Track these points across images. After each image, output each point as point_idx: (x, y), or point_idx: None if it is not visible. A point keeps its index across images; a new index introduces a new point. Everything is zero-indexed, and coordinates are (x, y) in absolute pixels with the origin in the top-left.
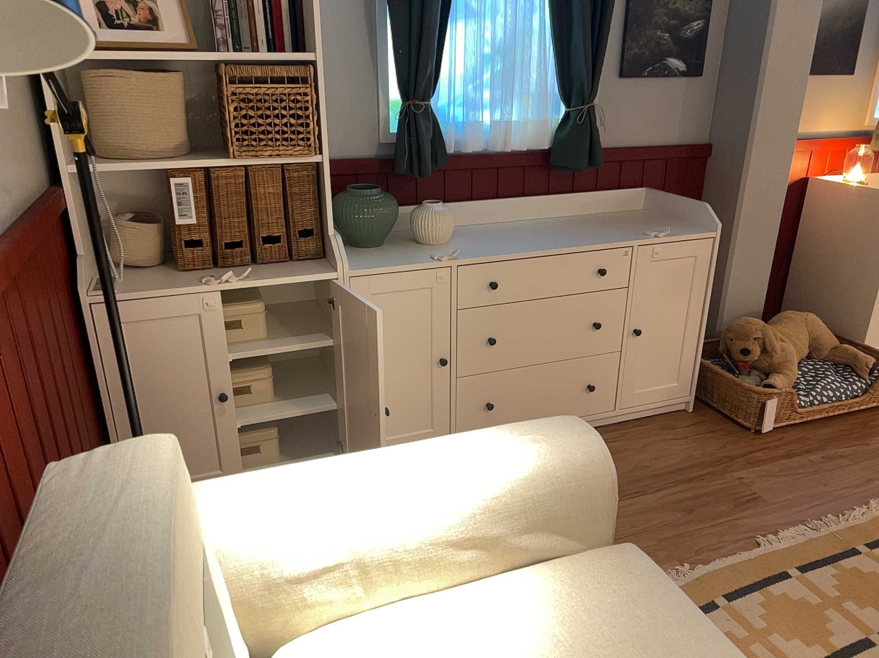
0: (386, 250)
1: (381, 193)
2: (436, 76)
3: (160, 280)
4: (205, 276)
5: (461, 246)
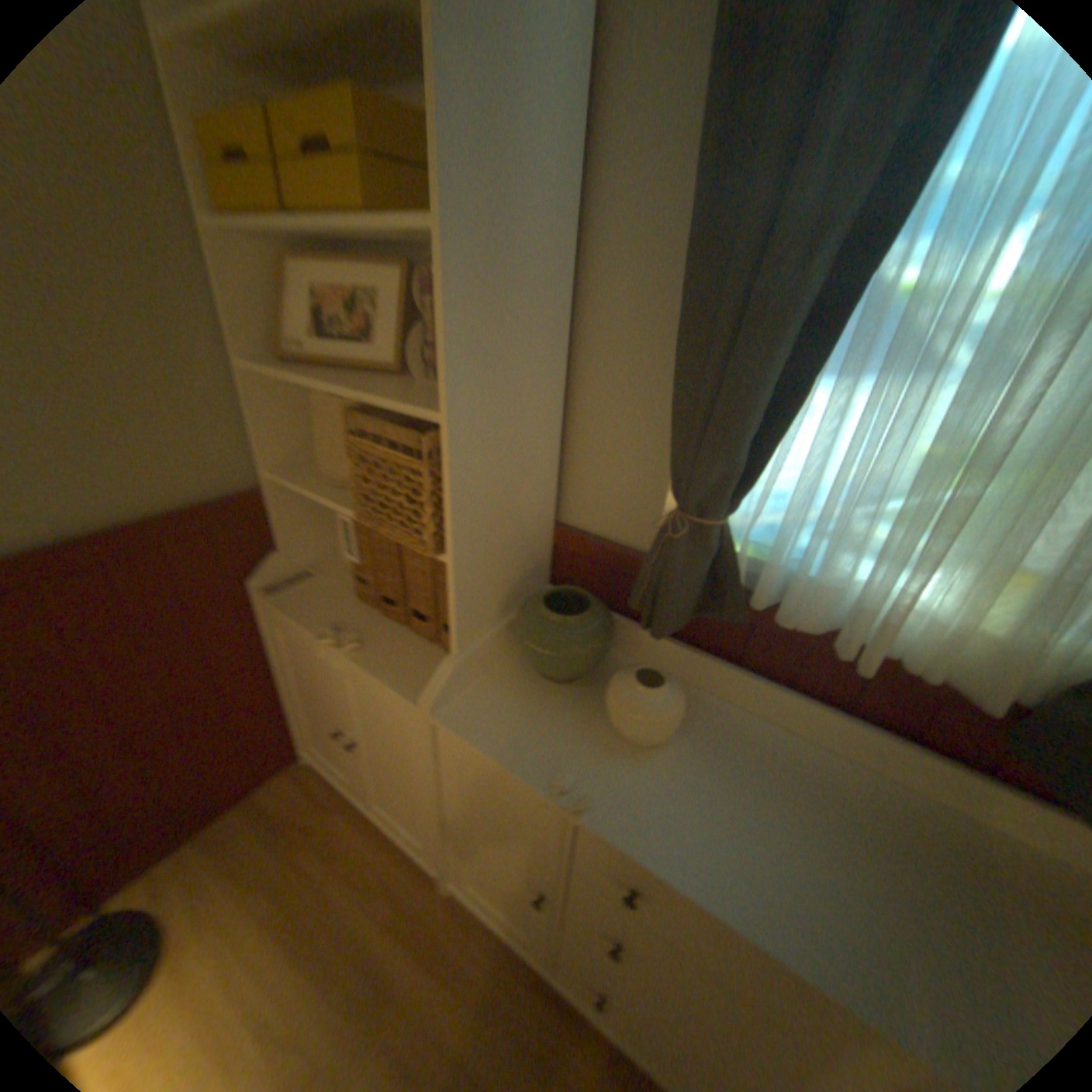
0: (555, 700)
1: (575, 624)
2: (752, 479)
3: (328, 598)
4: (348, 618)
5: (655, 777)
